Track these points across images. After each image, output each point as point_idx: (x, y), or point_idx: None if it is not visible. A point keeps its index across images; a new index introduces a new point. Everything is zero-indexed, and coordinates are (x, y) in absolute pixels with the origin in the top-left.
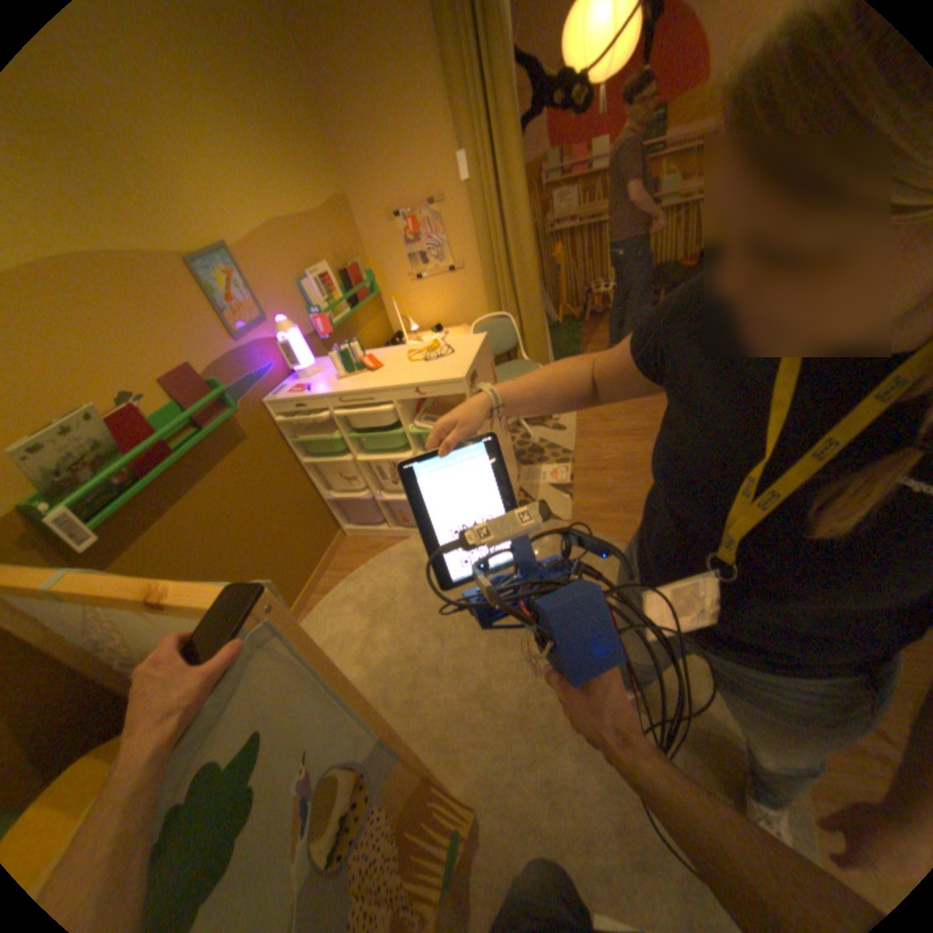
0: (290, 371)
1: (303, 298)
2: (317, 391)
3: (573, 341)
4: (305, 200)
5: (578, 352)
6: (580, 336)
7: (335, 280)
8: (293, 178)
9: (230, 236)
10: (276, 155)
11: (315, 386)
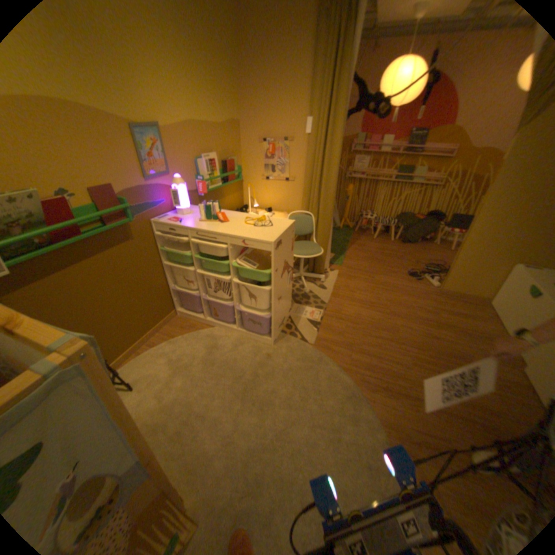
0: (174, 208)
1: (196, 169)
2: (184, 224)
3: (345, 240)
4: (214, 116)
5: (345, 247)
6: (350, 239)
7: (218, 165)
8: (211, 102)
9: (162, 121)
10: (205, 87)
11: (184, 221)
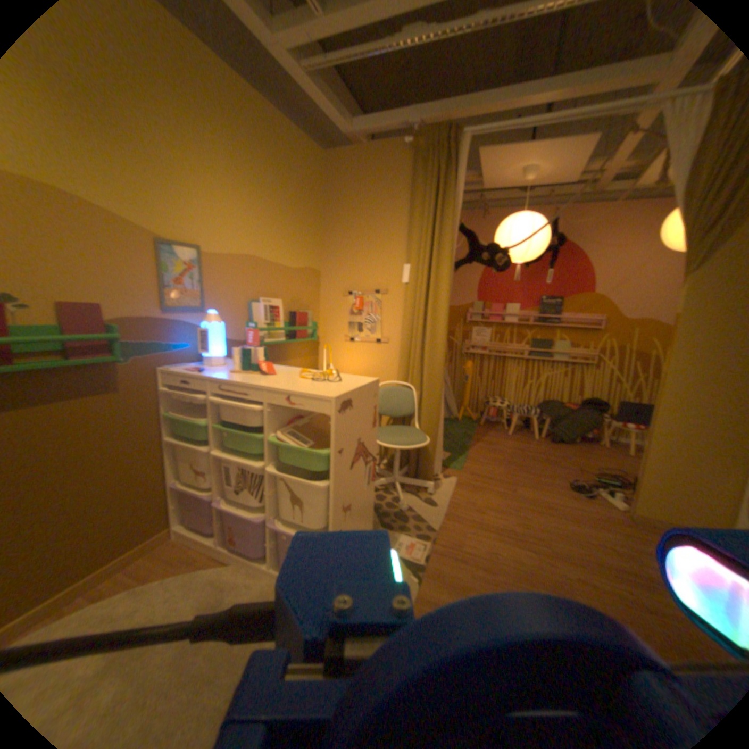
0: (202, 359)
1: (249, 314)
2: (205, 374)
3: (466, 435)
4: (286, 259)
5: (468, 444)
6: (473, 434)
7: (283, 315)
8: (283, 243)
9: (209, 247)
10: (277, 225)
11: (209, 372)
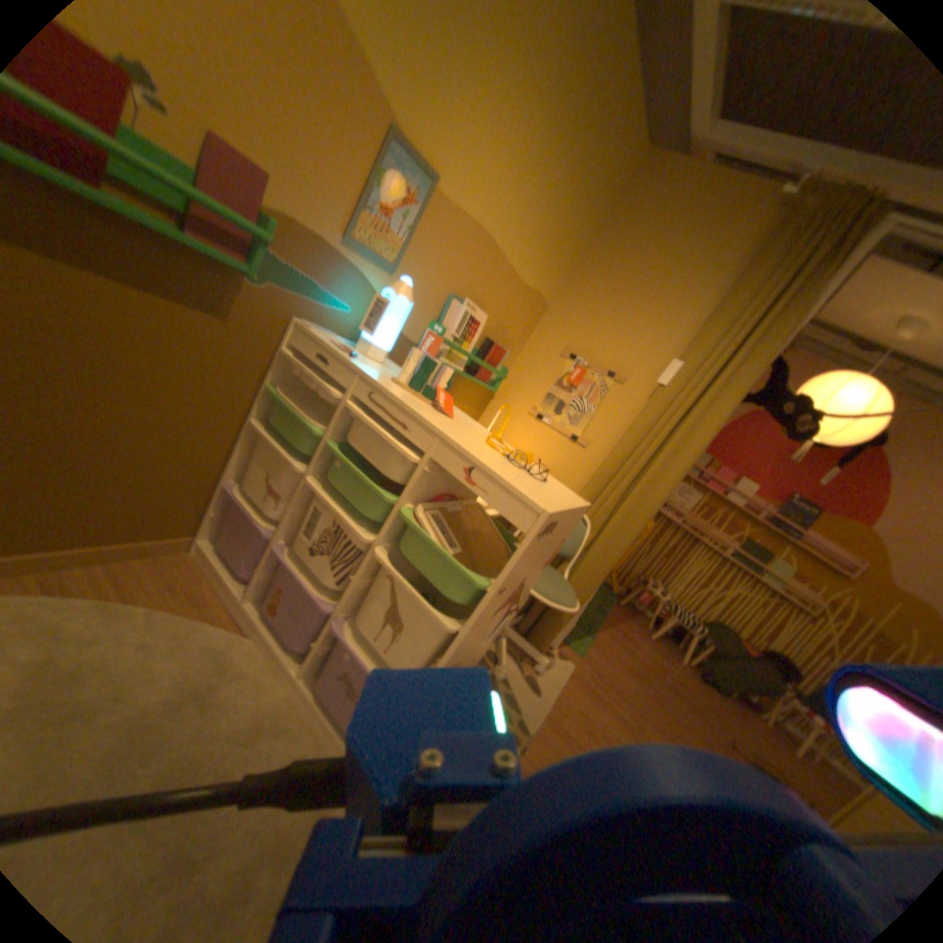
0: (356, 342)
1: (442, 315)
2: (360, 367)
3: (600, 612)
4: (525, 268)
5: (600, 627)
6: (609, 615)
7: (479, 340)
8: (535, 244)
9: (451, 190)
10: (542, 215)
11: (364, 365)
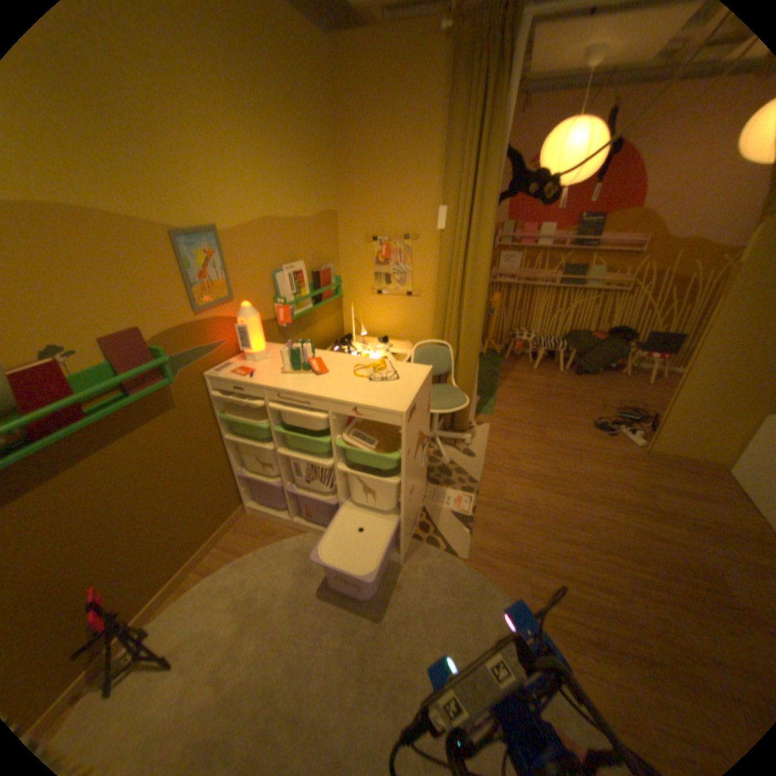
0: (241, 350)
1: (274, 287)
2: (259, 379)
3: (492, 373)
4: (302, 207)
5: (495, 384)
6: (499, 371)
7: (307, 278)
8: (297, 188)
9: (224, 222)
10: (288, 167)
11: (259, 373)
